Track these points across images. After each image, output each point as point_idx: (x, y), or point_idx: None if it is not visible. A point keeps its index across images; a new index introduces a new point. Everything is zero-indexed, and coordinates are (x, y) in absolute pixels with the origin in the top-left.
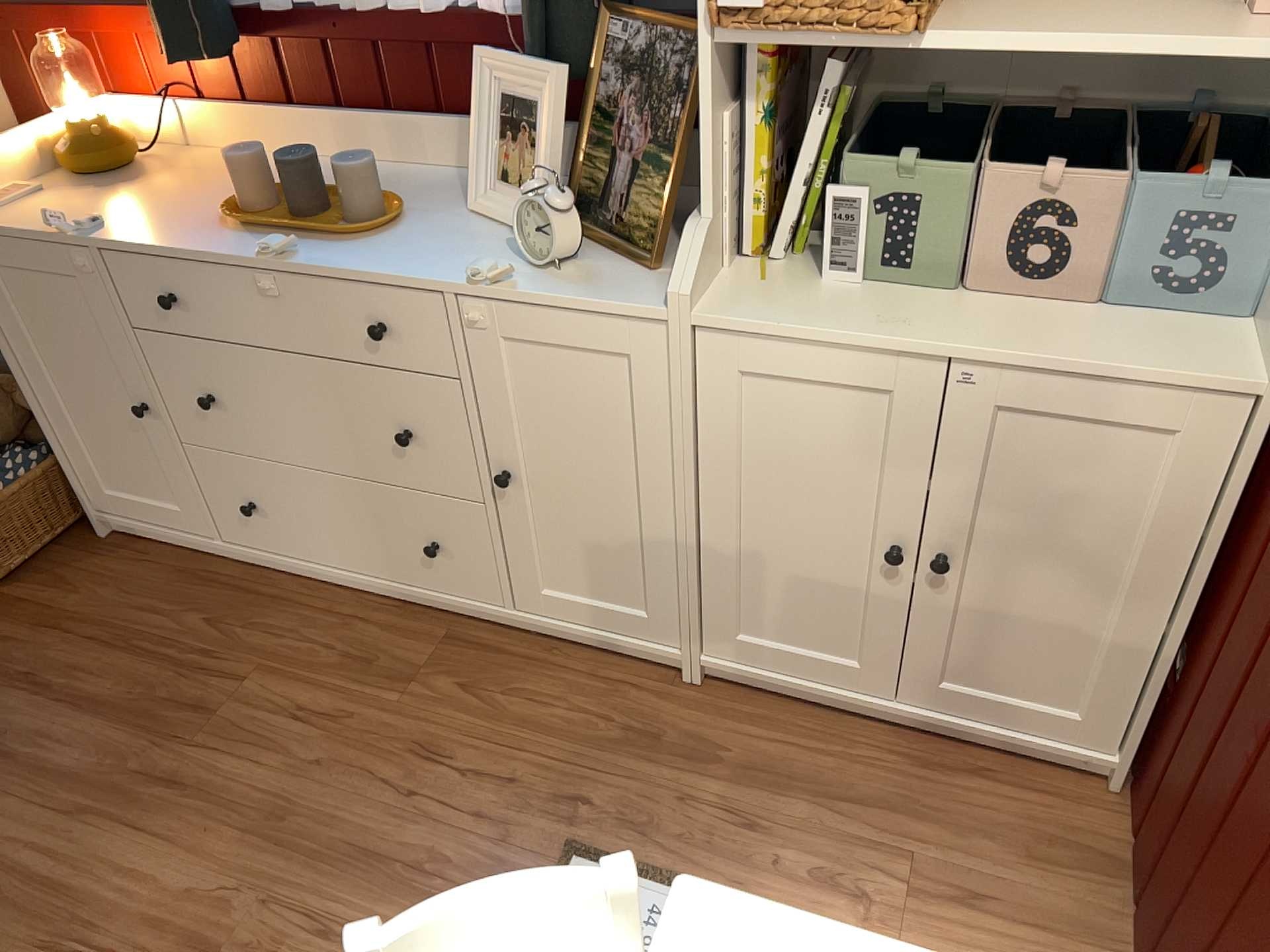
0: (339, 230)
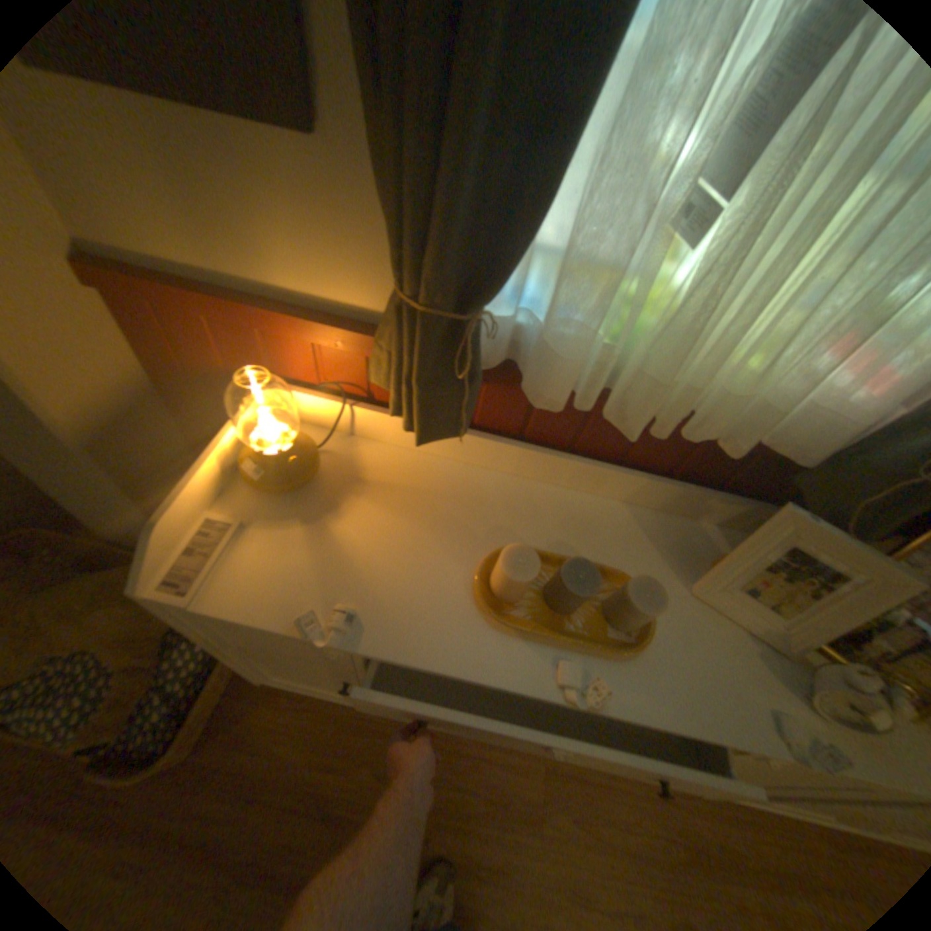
0: (627, 656)
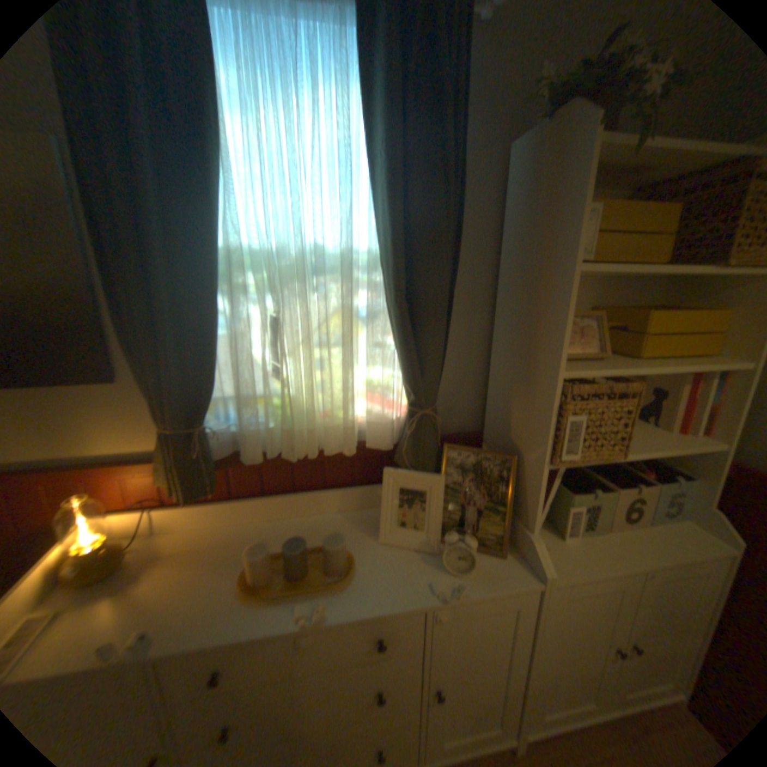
0: (336, 589)
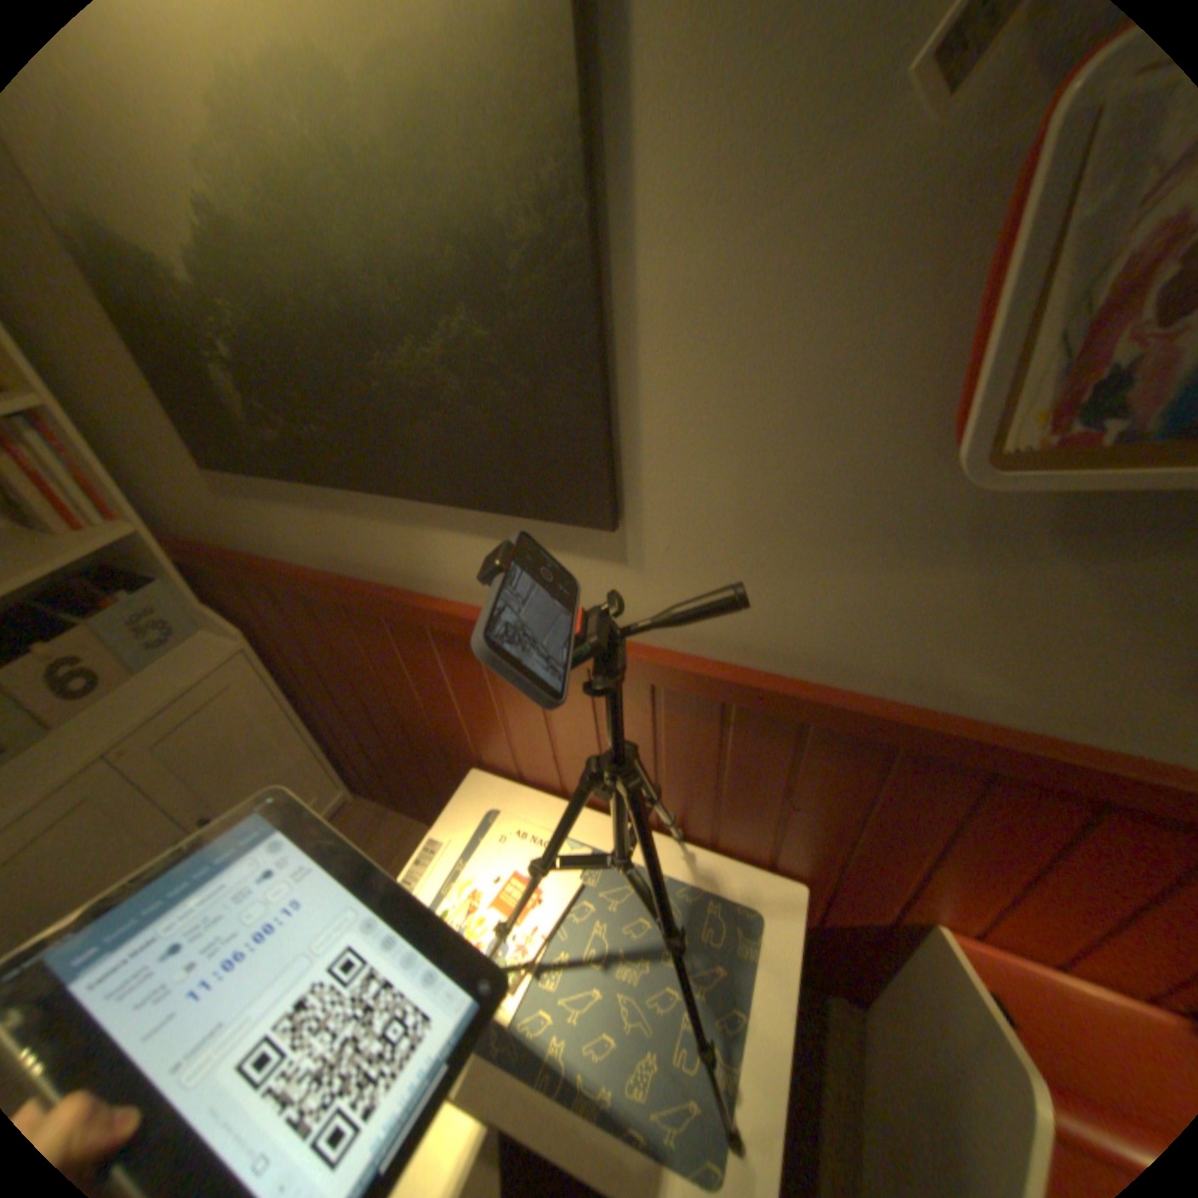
0: None
